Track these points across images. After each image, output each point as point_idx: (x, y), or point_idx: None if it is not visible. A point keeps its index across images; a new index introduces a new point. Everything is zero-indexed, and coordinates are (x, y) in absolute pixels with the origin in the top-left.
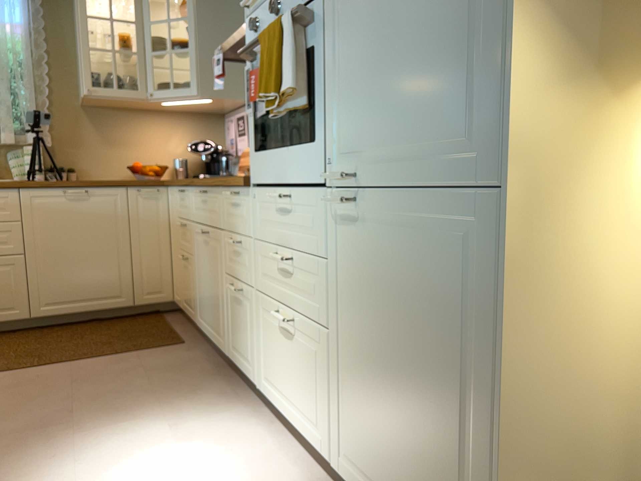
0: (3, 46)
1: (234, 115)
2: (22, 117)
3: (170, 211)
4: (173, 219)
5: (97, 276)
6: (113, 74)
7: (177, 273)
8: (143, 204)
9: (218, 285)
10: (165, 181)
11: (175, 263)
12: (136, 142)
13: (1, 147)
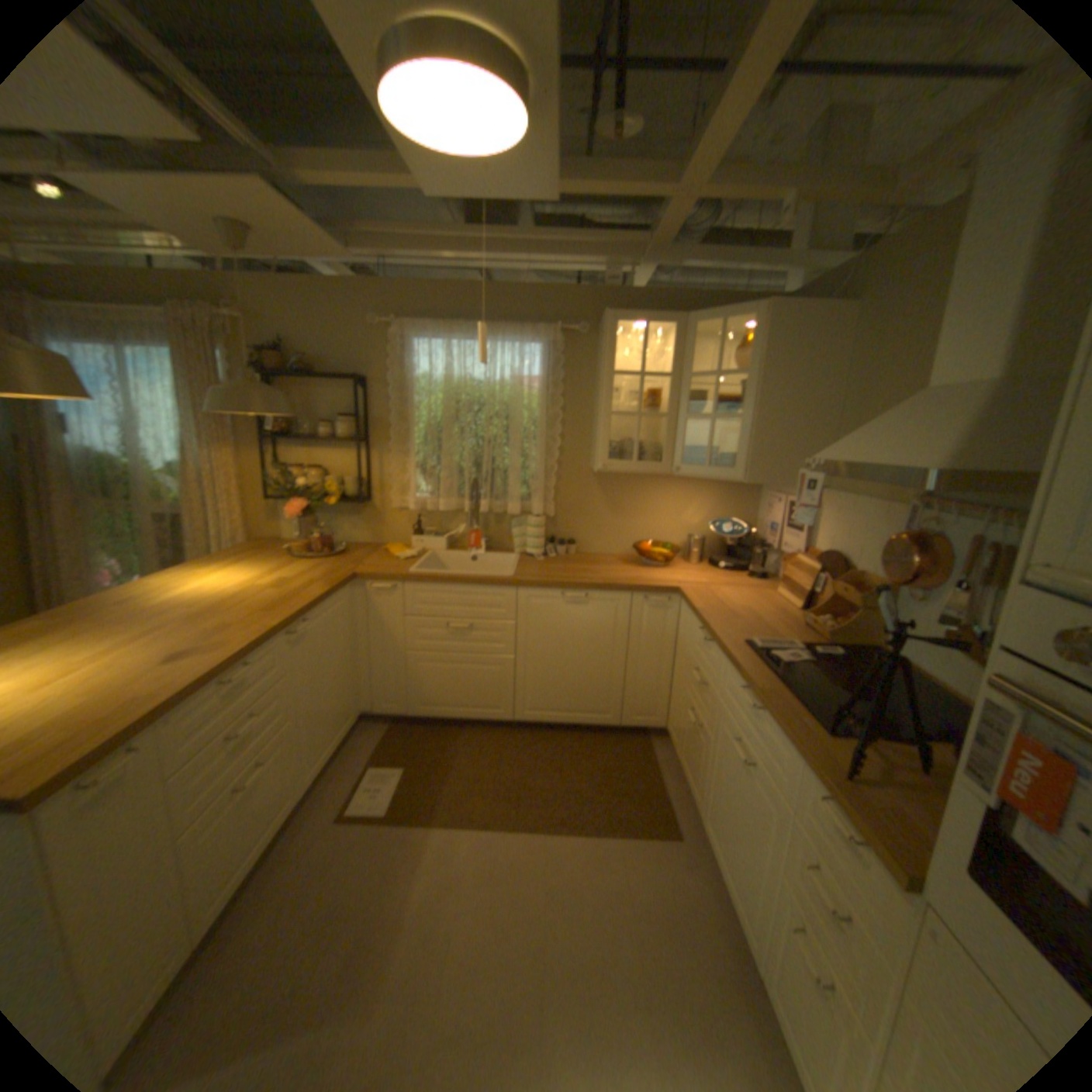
0: (521, 407)
1: (787, 496)
2: (531, 482)
3: (683, 629)
4: (685, 644)
5: (585, 687)
6: (635, 441)
7: (680, 710)
8: (649, 613)
9: (764, 864)
10: (682, 589)
11: (678, 695)
12: (646, 510)
13: (508, 513)
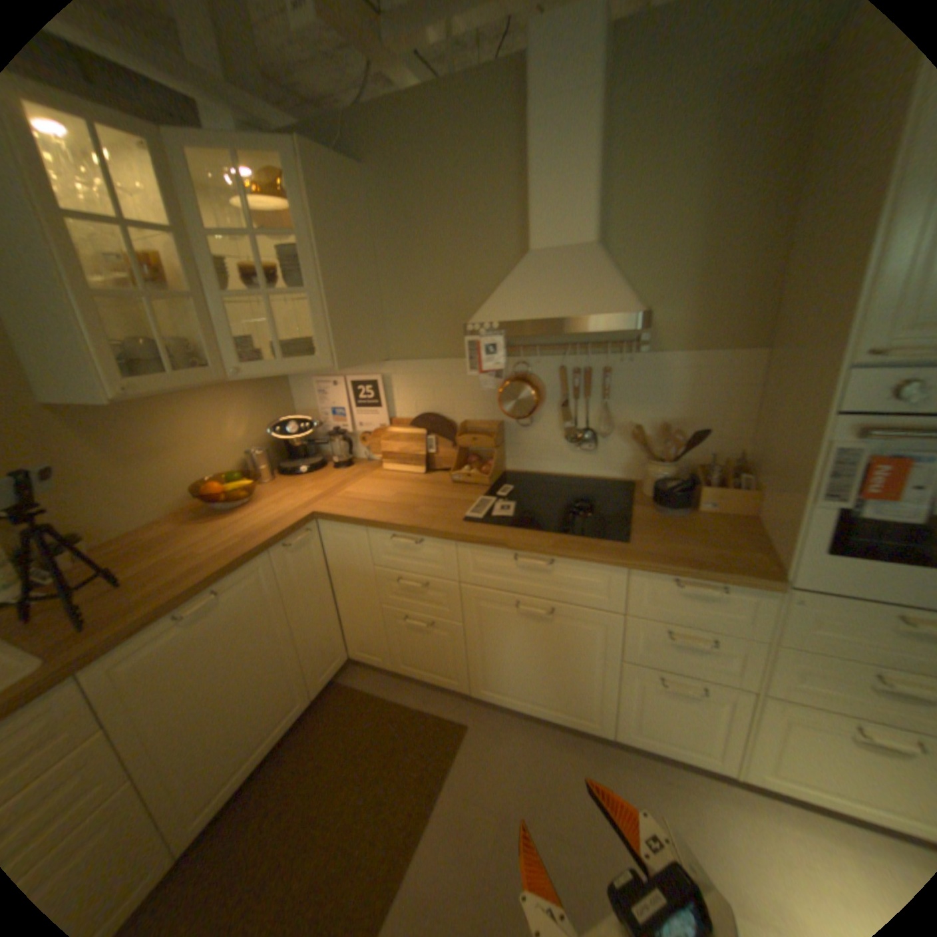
0: None
1: (344, 378)
2: None
3: (338, 553)
4: (353, 566)
5: (261, 706)
6: (148, 341)
7: (372, 631)
8: (295, 561)
9: (591, 670)
10: (318, 513)
11: (360, 619)
12: (175, 444)
13: None
